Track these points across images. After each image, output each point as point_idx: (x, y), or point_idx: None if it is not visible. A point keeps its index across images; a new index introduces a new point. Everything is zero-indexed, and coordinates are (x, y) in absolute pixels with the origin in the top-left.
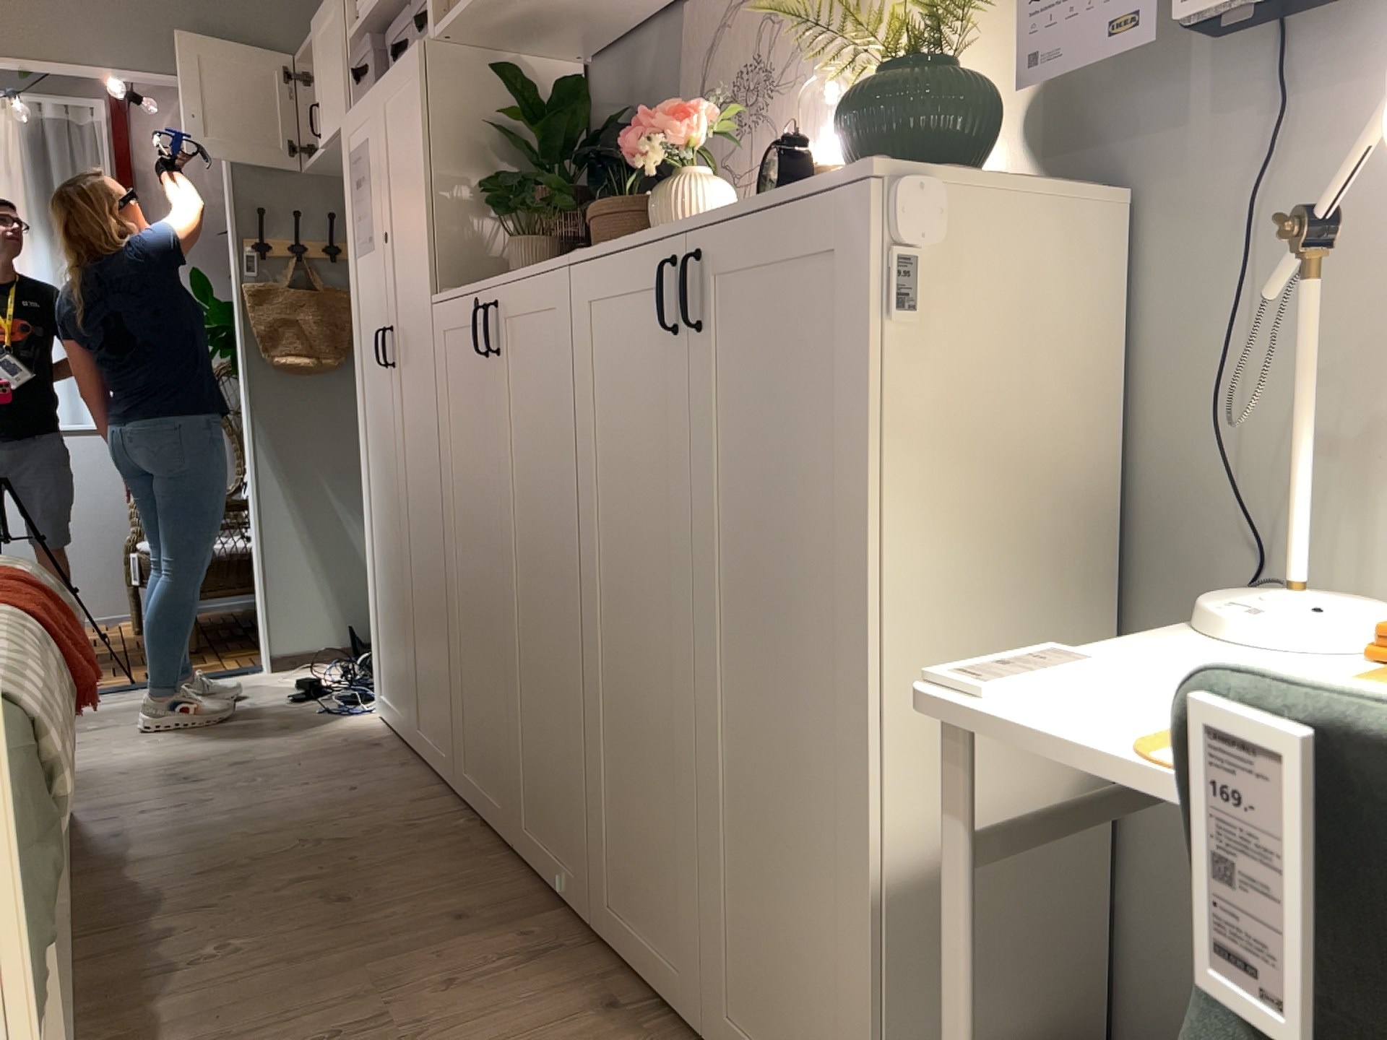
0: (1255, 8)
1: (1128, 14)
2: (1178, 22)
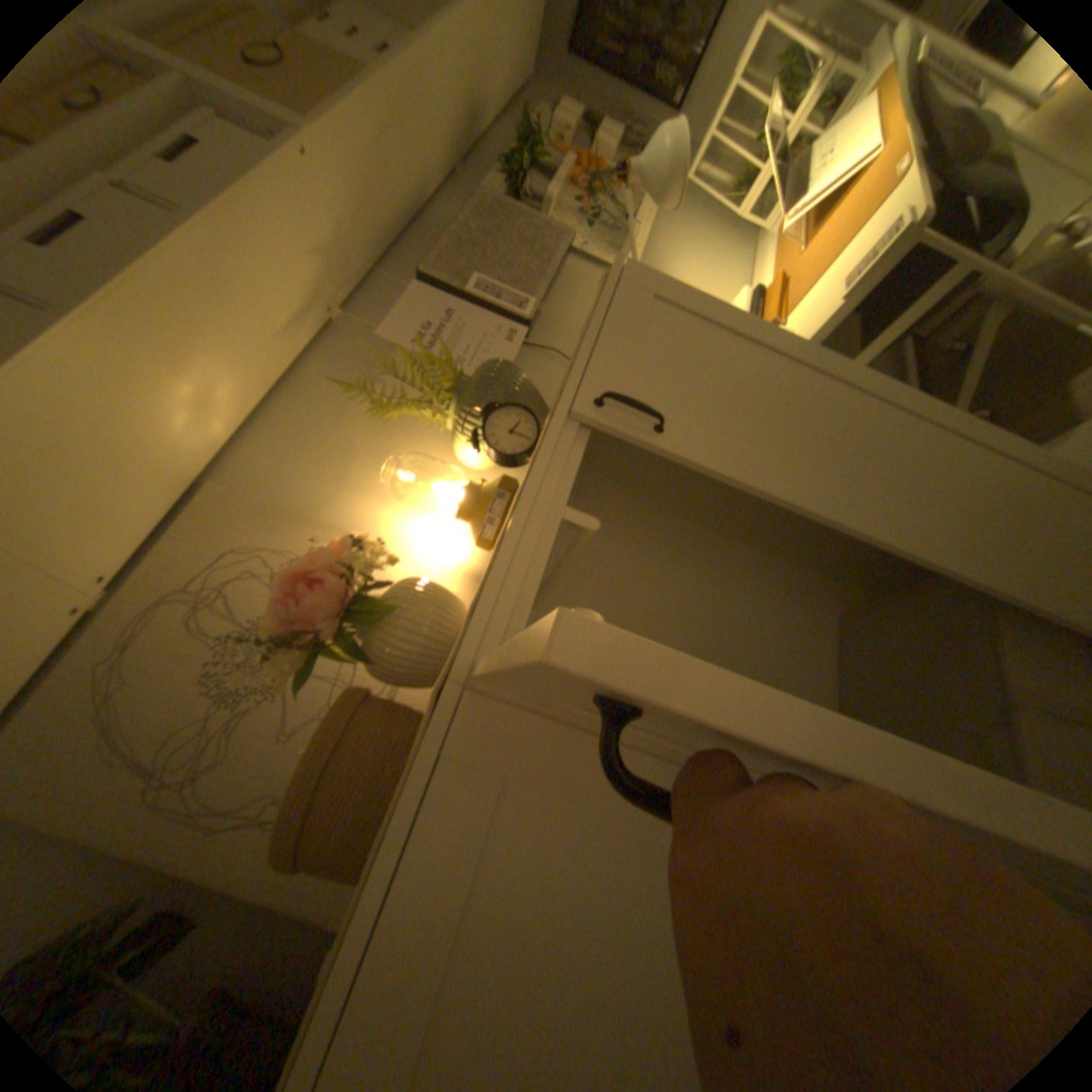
0: (540, 301)
1: (506, 332)
2: (526, 319)
